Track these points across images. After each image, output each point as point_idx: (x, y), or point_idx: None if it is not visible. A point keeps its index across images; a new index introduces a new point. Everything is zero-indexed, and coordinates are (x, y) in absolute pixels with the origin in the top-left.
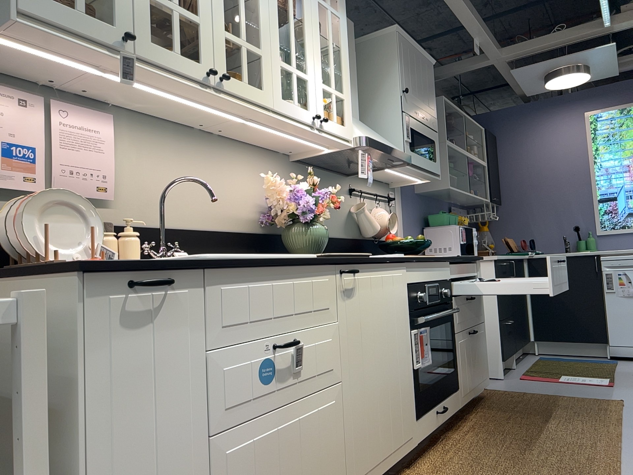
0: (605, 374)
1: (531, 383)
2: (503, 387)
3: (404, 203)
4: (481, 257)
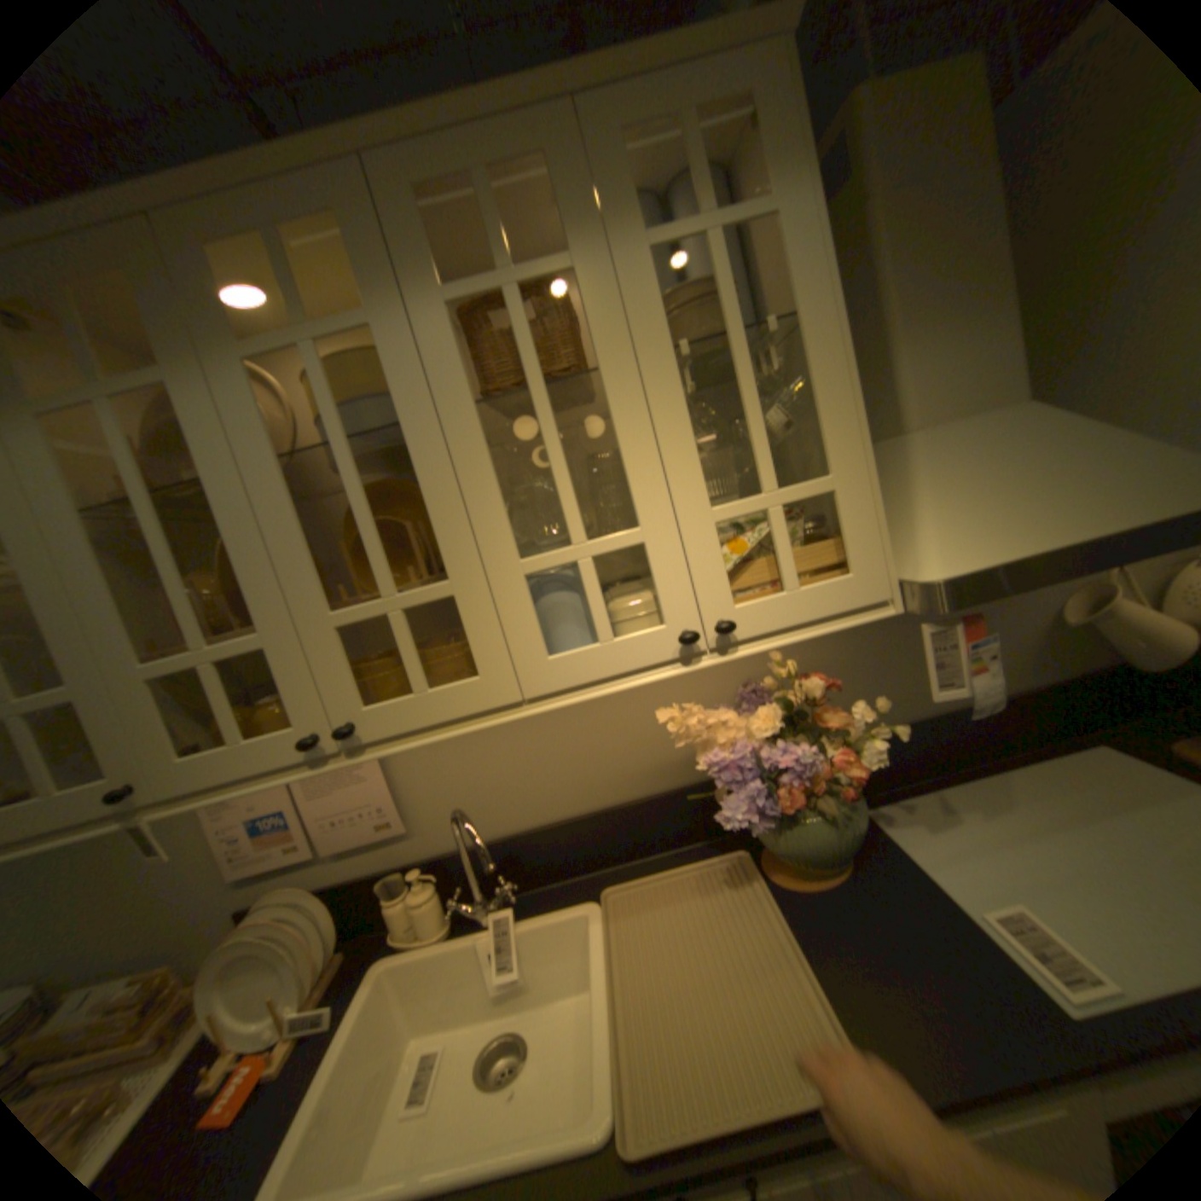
0: None
1: None
2: None
3: None
4: None
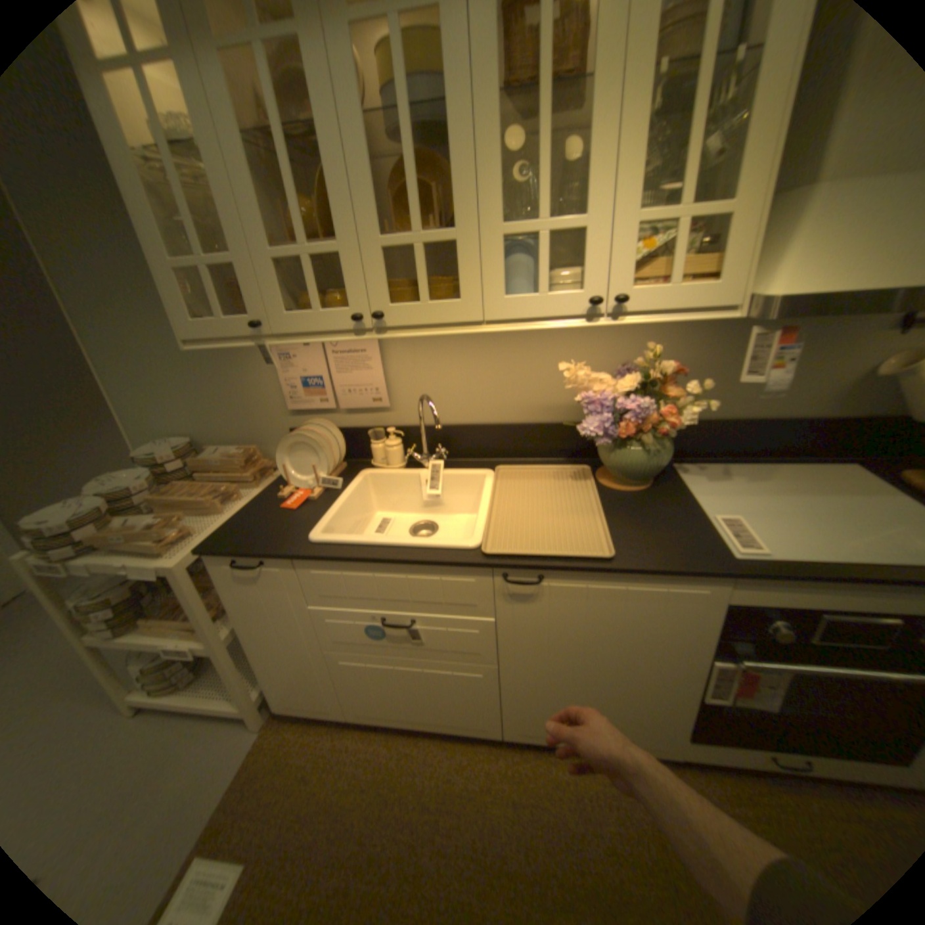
0: None
1: None
2: None
3: None
4: None
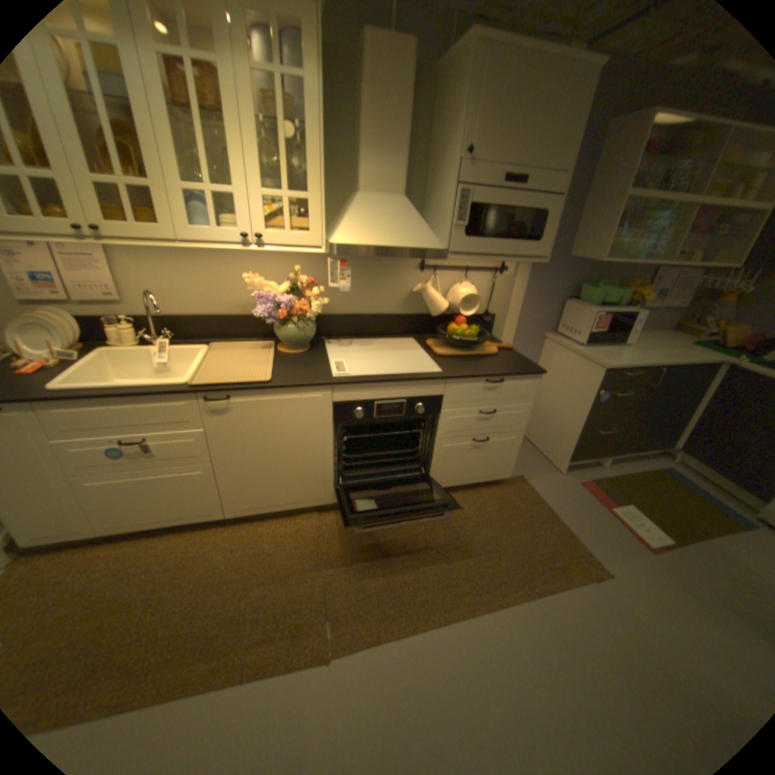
0: (686, 537)
1: (578, 496)
2: (539, 485)
3: (535, 271)
4: (540, 373)
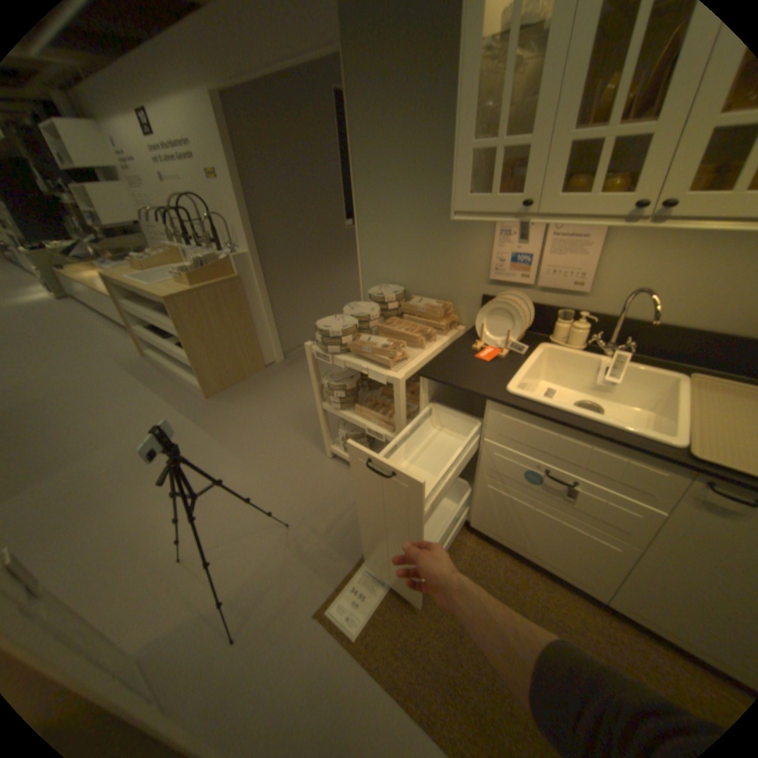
0: None
1: None
2: None
3: None
4: None
